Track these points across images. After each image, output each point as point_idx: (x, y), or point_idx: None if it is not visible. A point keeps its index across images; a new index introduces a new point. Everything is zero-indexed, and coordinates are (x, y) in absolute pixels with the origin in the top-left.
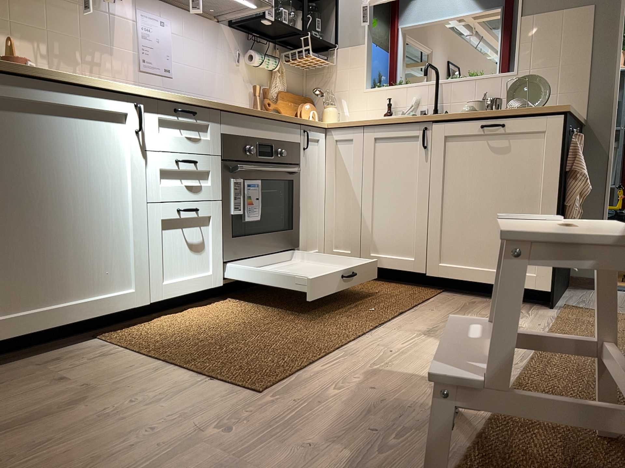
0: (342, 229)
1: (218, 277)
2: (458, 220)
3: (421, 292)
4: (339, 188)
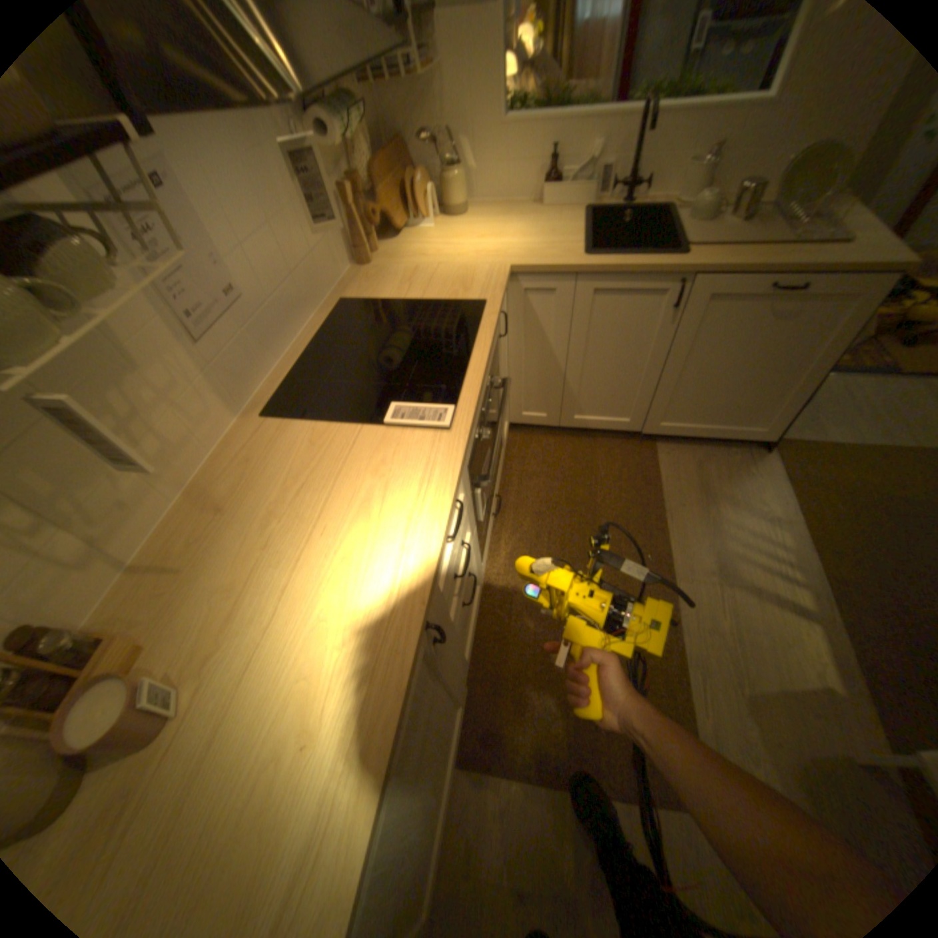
0: (532, 395)
1: (481, 580)
2: (694, 386)
3: (638, 455)
4: (528, 351)
